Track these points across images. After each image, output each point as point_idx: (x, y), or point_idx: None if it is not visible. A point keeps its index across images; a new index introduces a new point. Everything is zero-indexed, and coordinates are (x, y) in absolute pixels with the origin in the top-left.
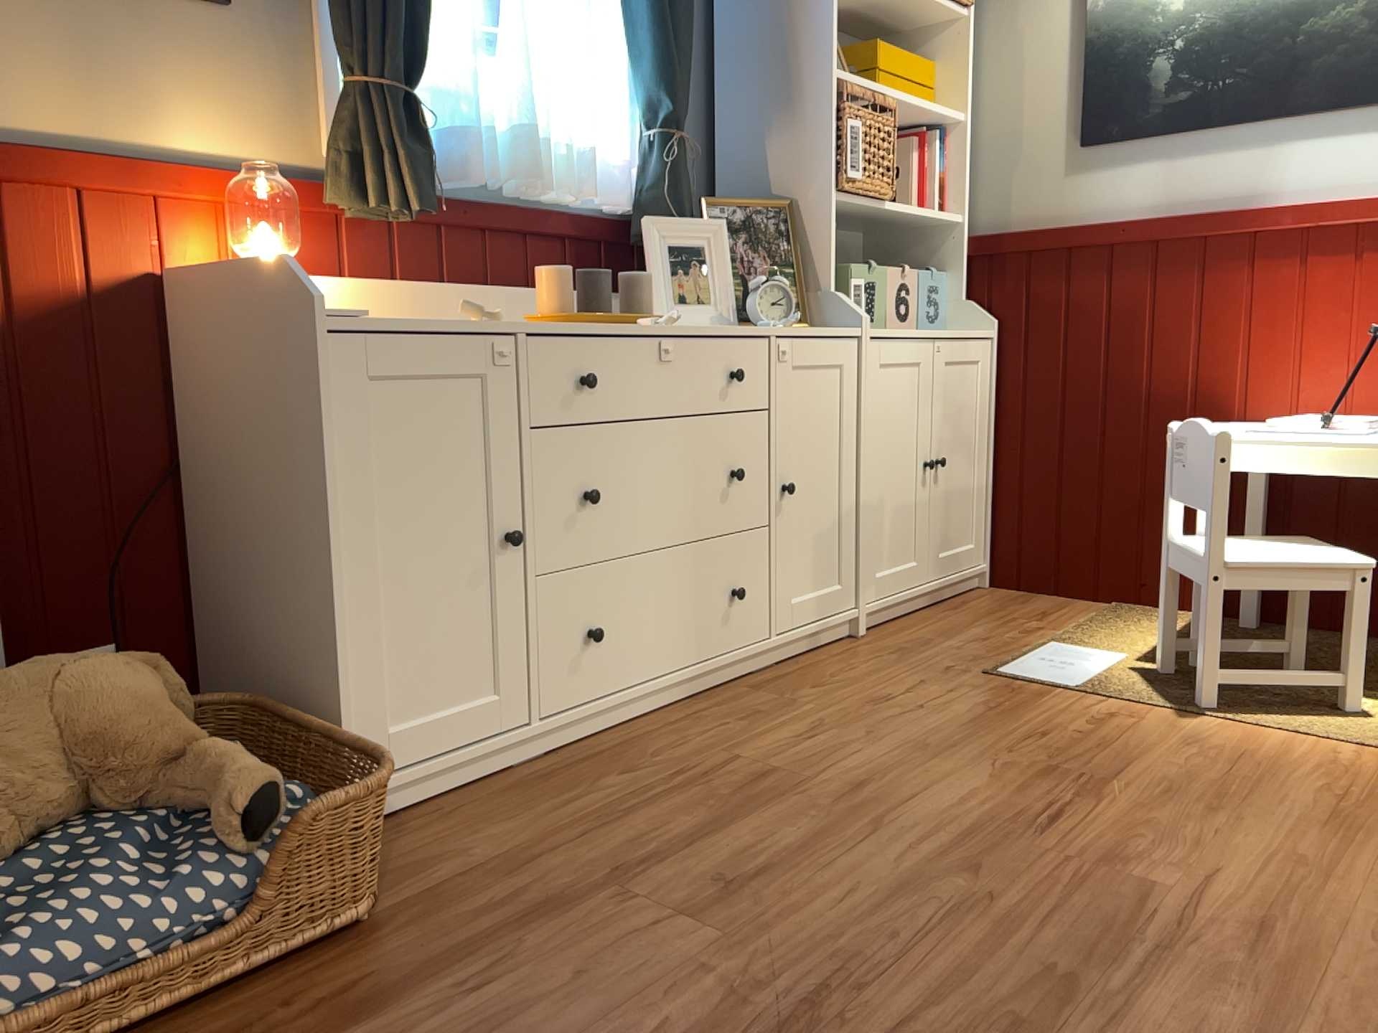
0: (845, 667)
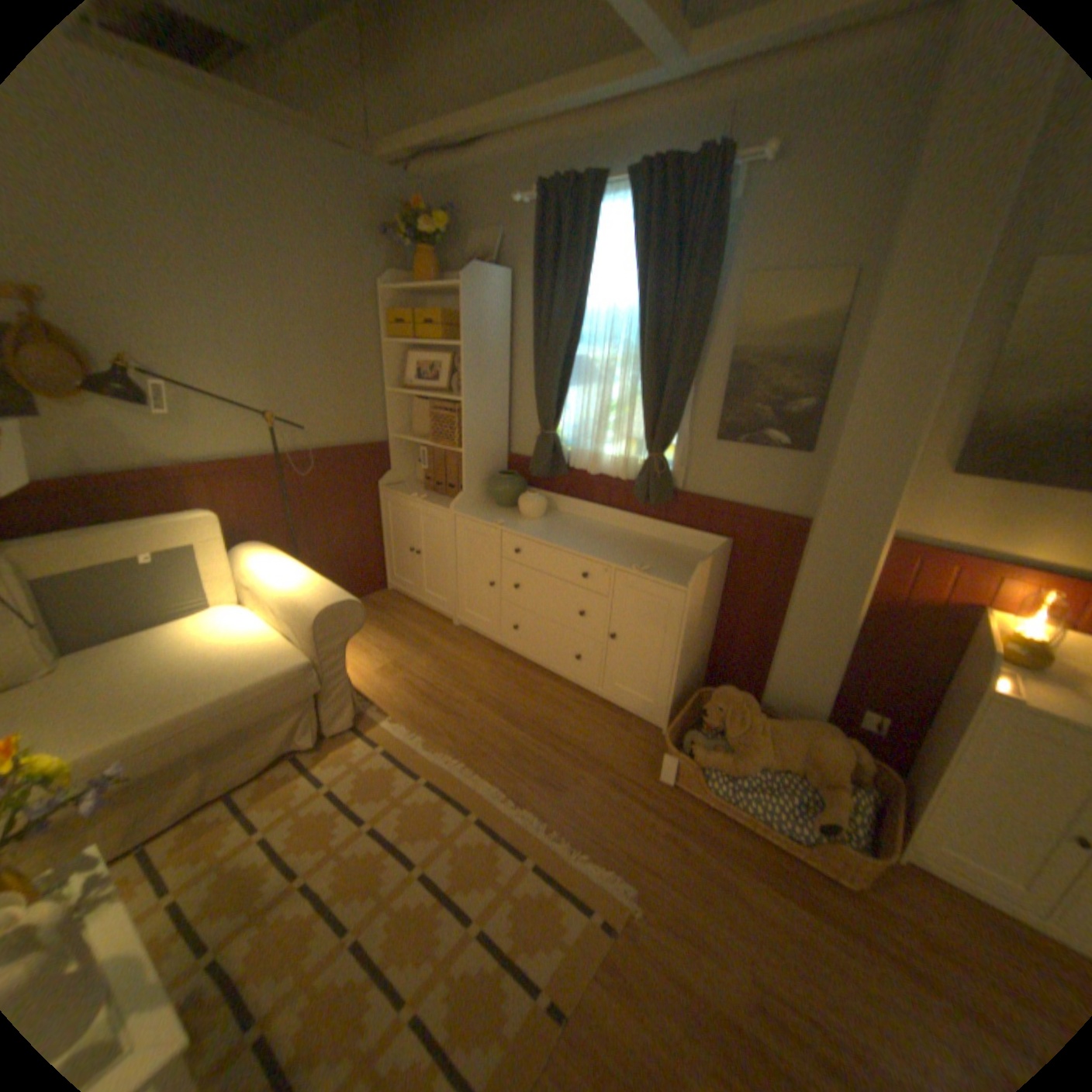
0: None
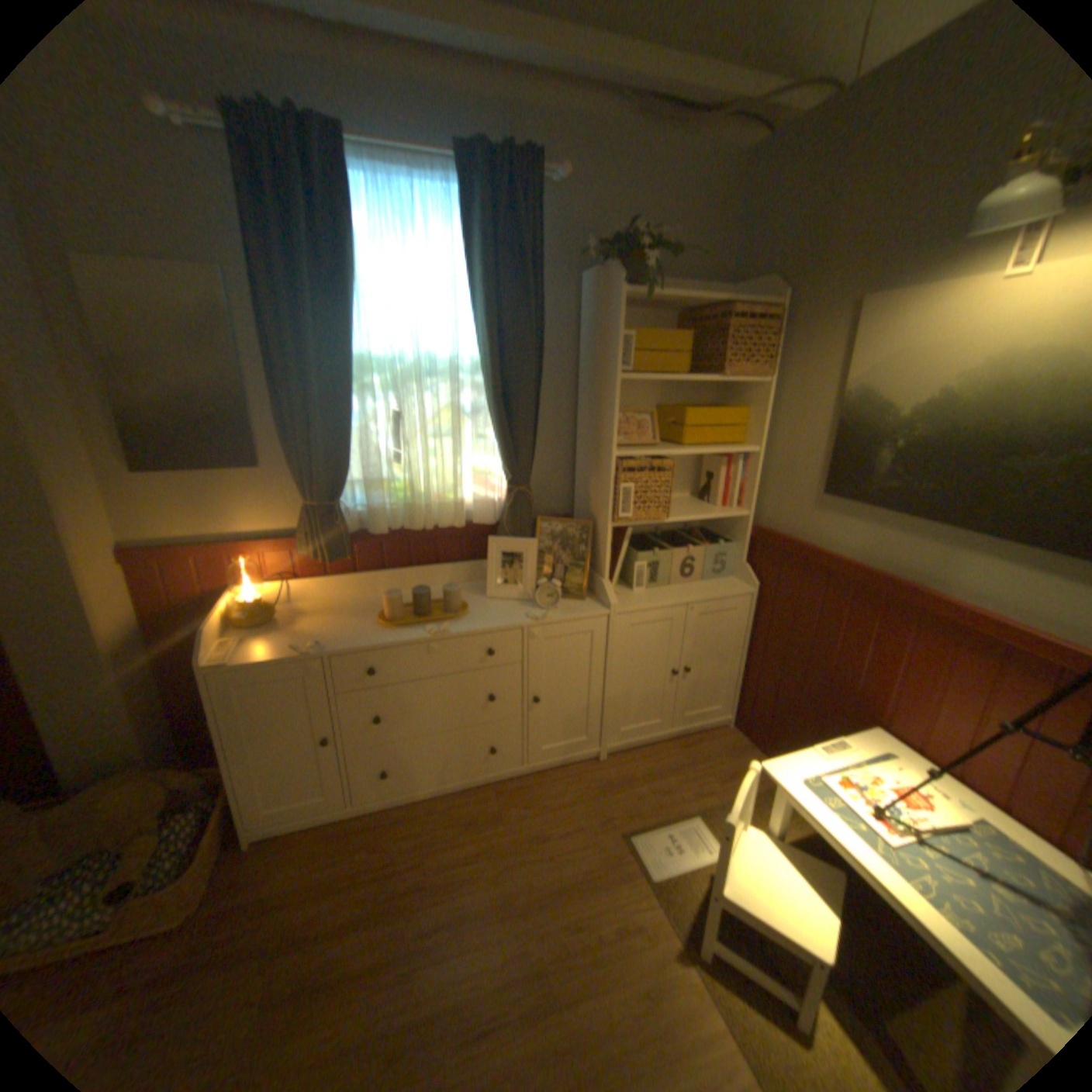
0: (561, 791)
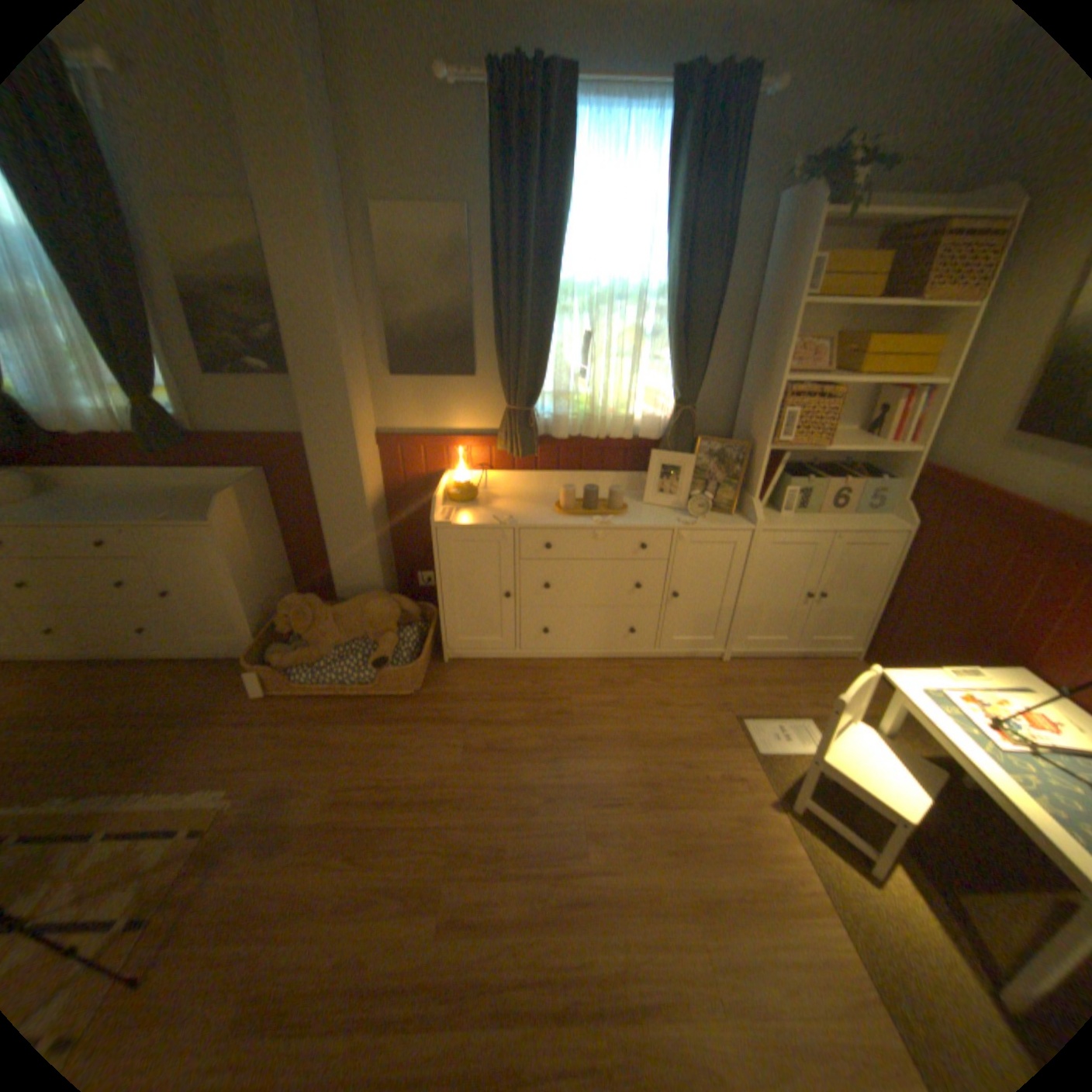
0: (685, 676)
